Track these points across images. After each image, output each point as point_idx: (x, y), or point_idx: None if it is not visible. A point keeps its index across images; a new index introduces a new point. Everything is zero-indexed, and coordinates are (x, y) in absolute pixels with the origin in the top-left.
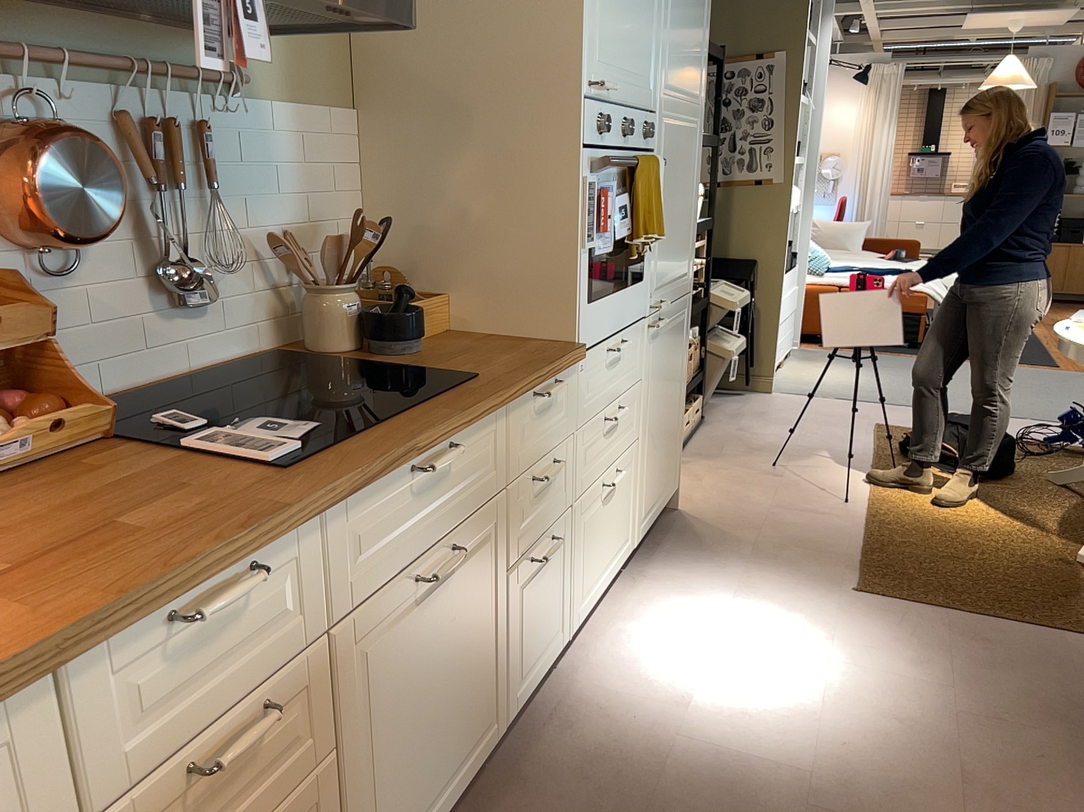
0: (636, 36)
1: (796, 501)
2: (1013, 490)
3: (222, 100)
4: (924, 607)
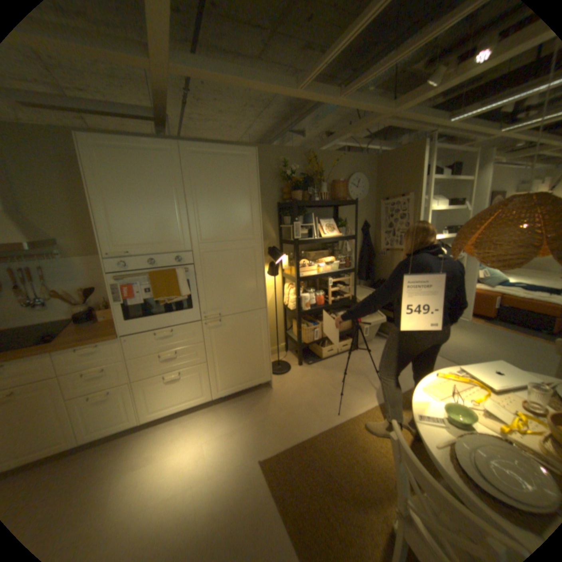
0: (154, 230)
1: (318, 406)
2: None
3: (46, 261)
4: (267, 493)
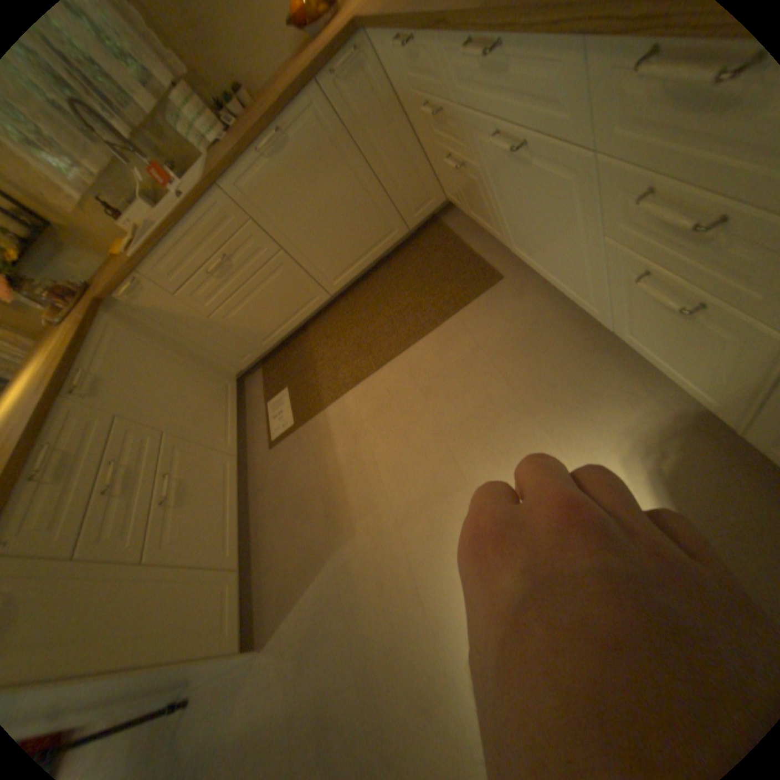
0: None
1: None
2: None
3: None
4: None
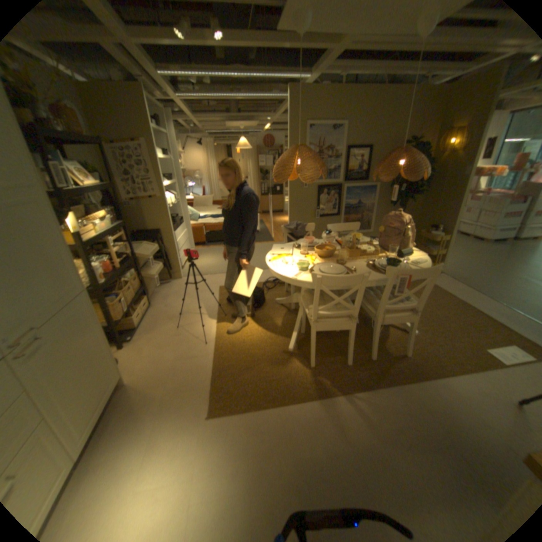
0: None
1: (185, 353)
2: (266, 312)
3: None
4: (236, 417)
